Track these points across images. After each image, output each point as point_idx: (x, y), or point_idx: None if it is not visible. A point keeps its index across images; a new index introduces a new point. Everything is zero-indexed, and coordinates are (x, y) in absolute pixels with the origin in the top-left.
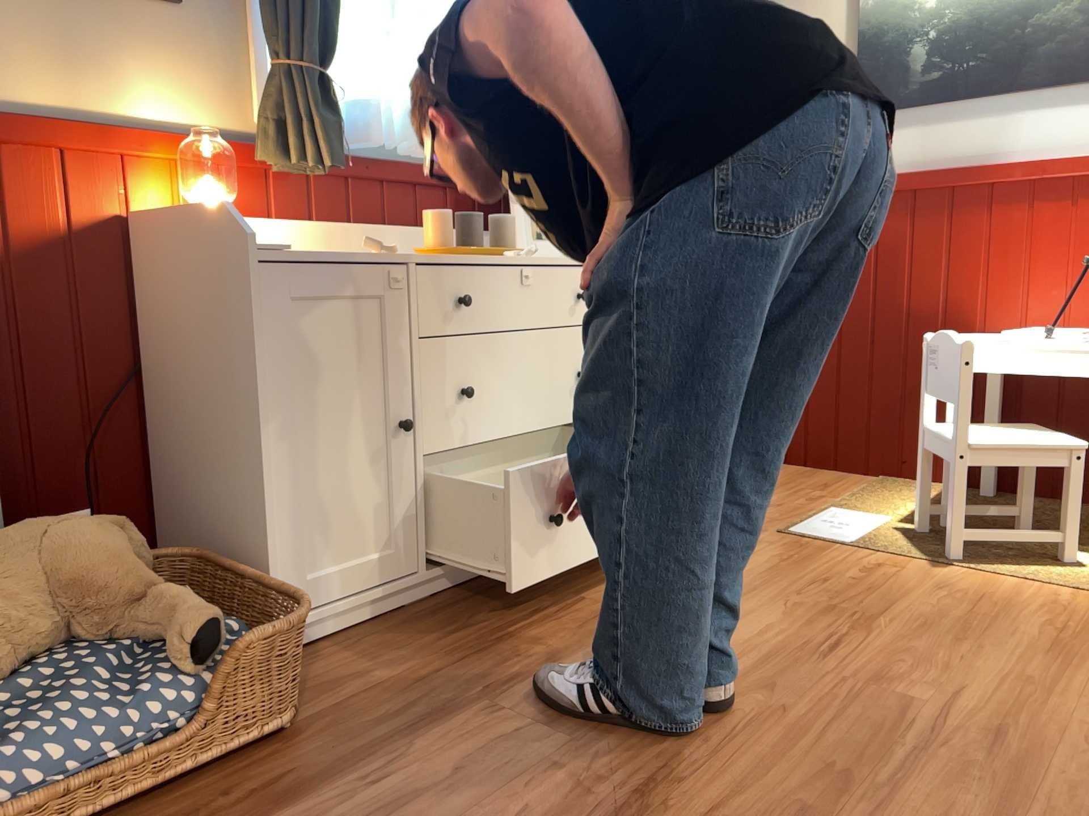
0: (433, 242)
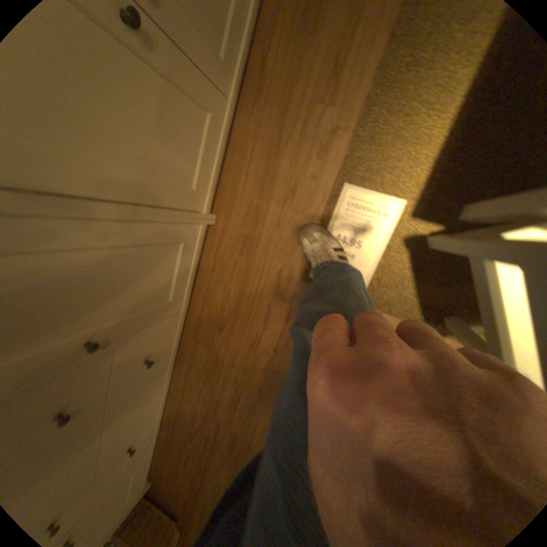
0: None
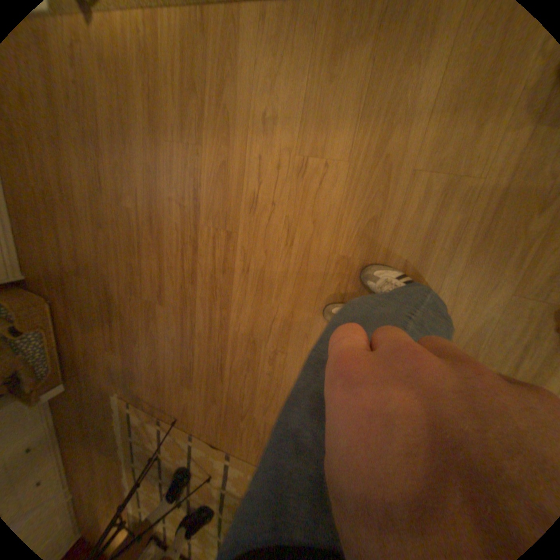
0: None
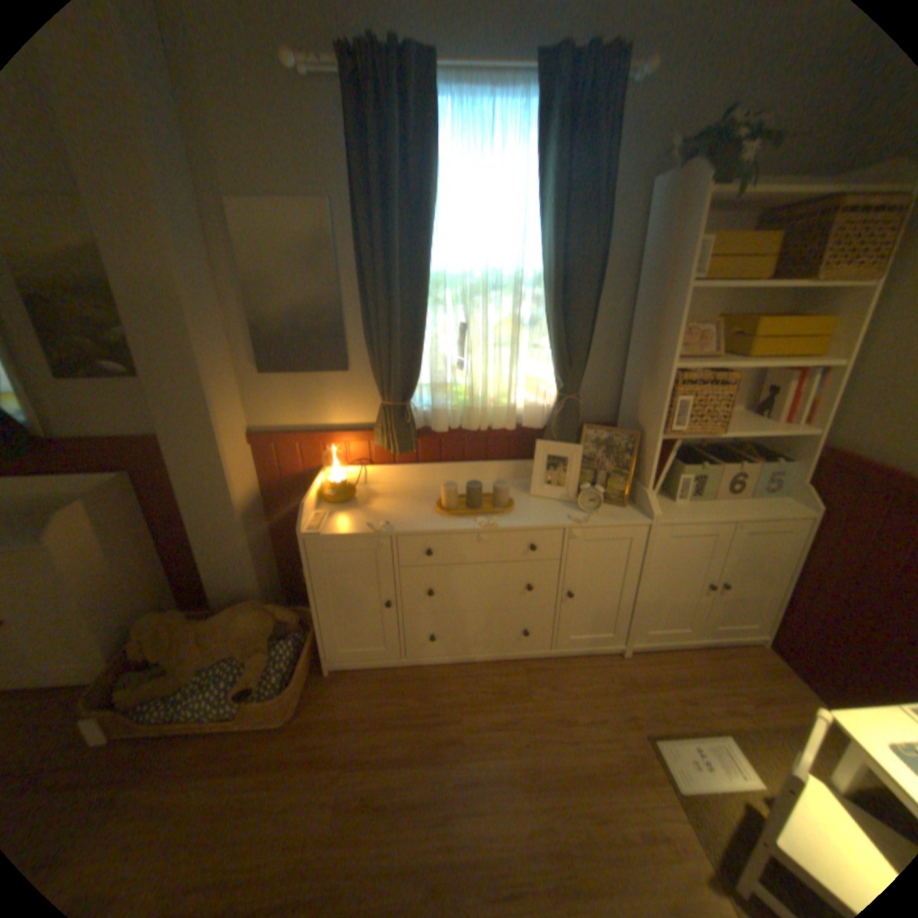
0: (444, 501)
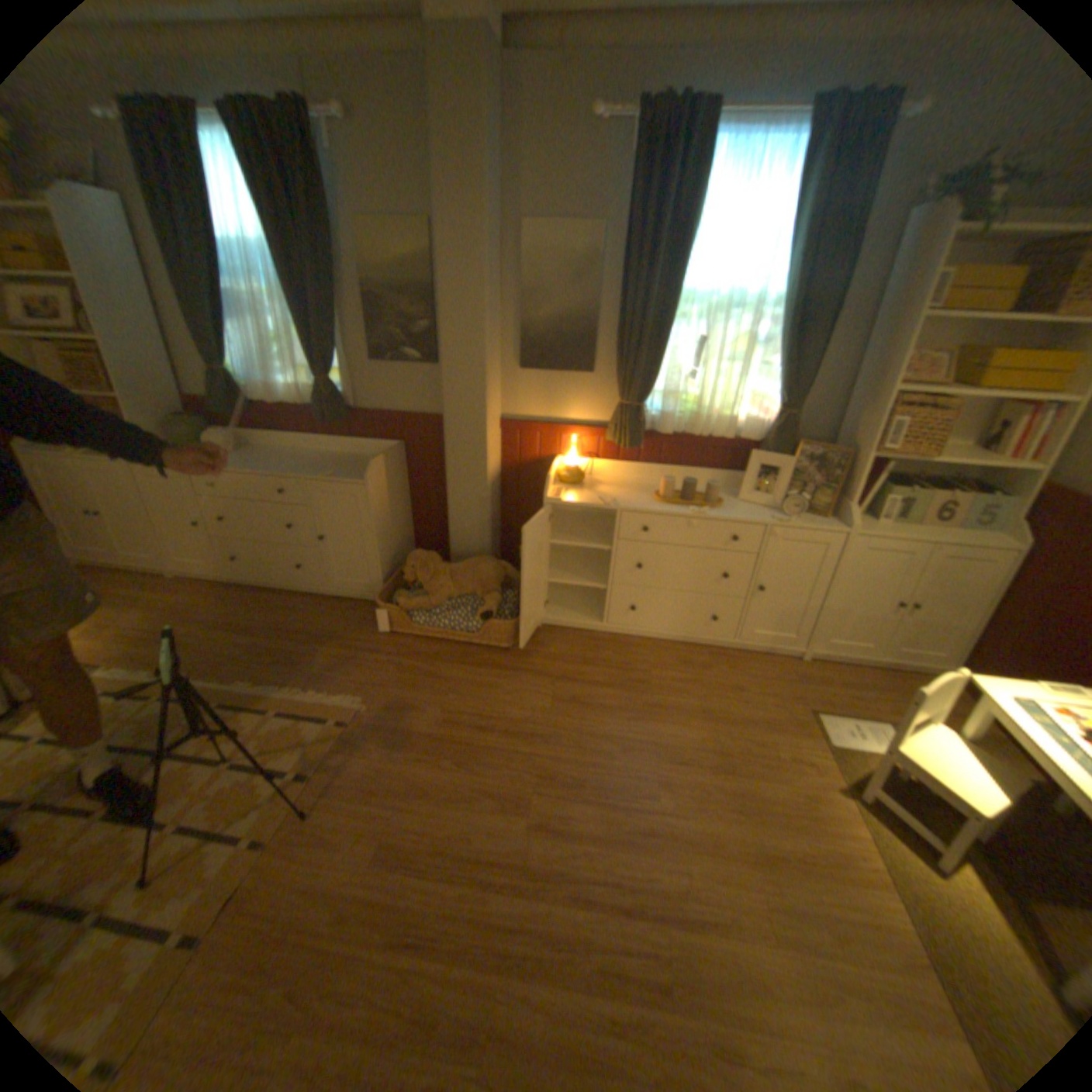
0: (660, 492)
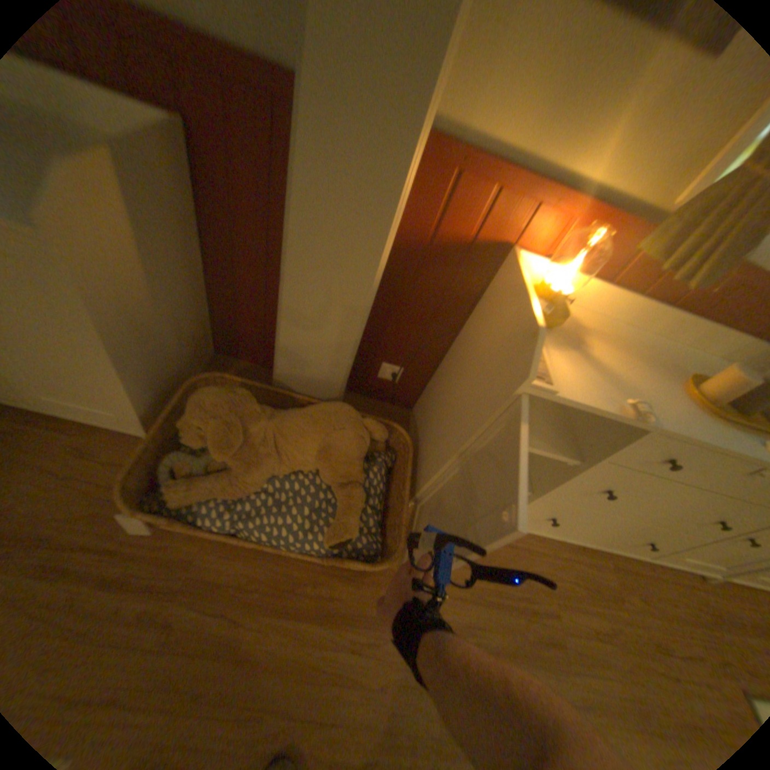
0: (715, 391)
